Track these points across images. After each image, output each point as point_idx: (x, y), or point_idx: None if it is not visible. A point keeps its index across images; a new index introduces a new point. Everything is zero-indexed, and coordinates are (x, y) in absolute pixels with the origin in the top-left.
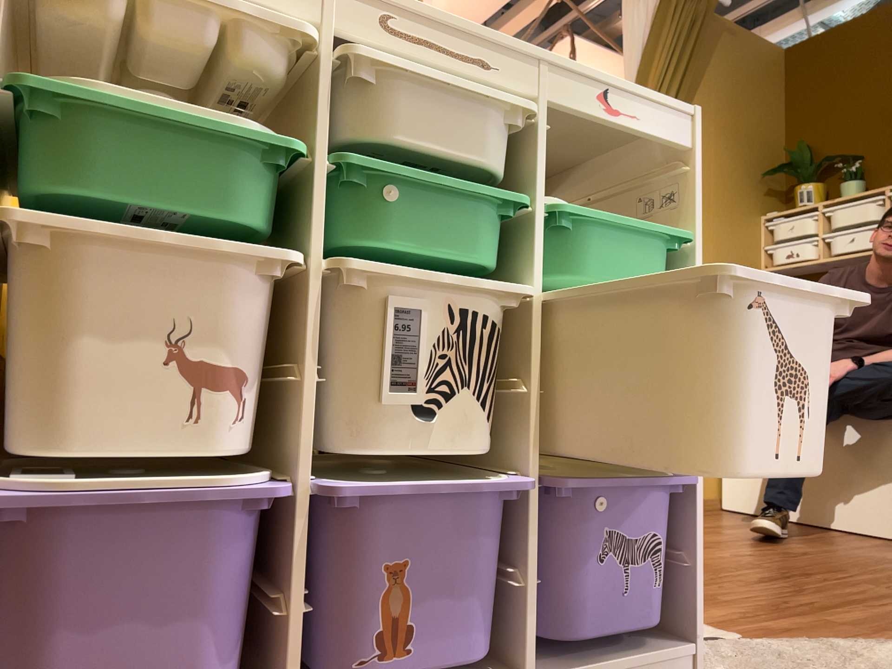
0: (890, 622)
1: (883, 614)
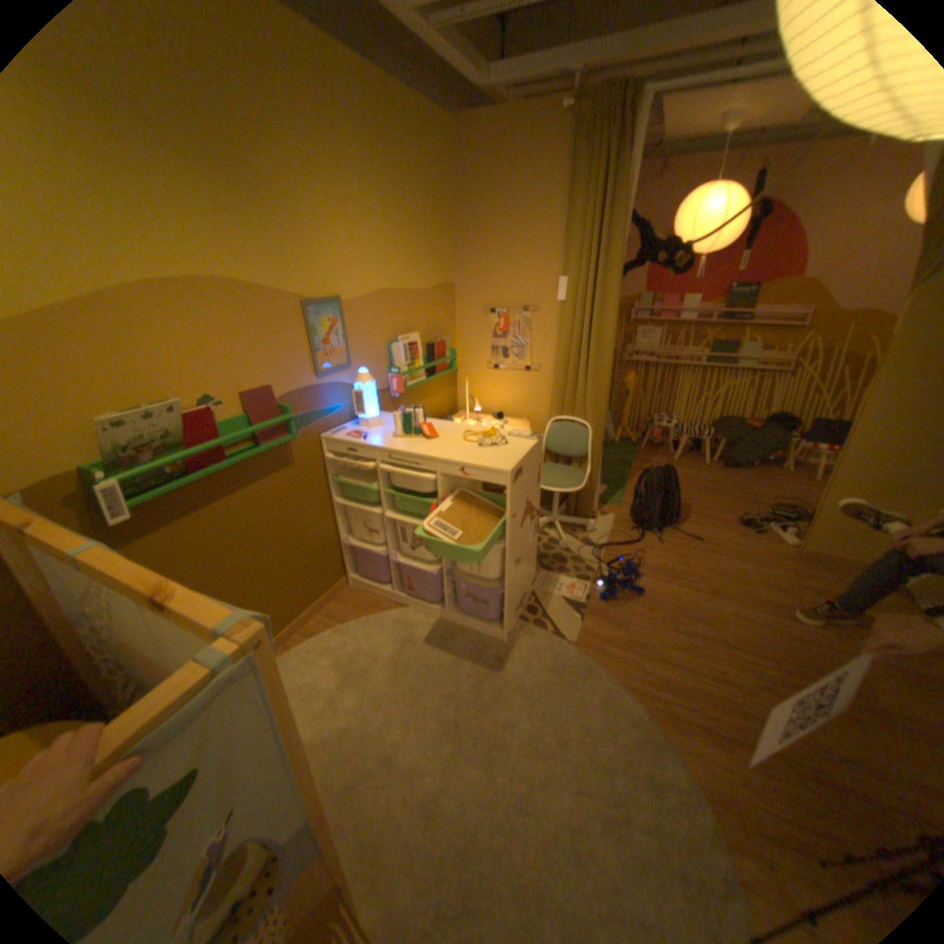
0: (662, 689)
1: (677, 687)
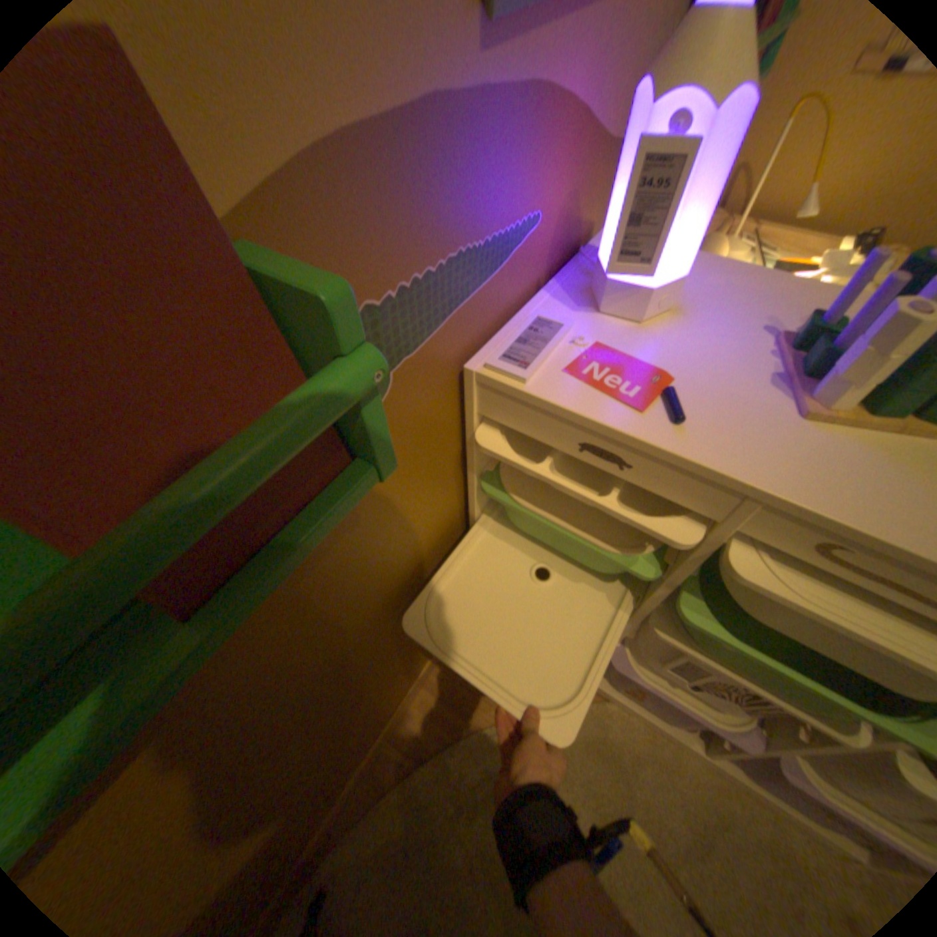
0: None
1: None
